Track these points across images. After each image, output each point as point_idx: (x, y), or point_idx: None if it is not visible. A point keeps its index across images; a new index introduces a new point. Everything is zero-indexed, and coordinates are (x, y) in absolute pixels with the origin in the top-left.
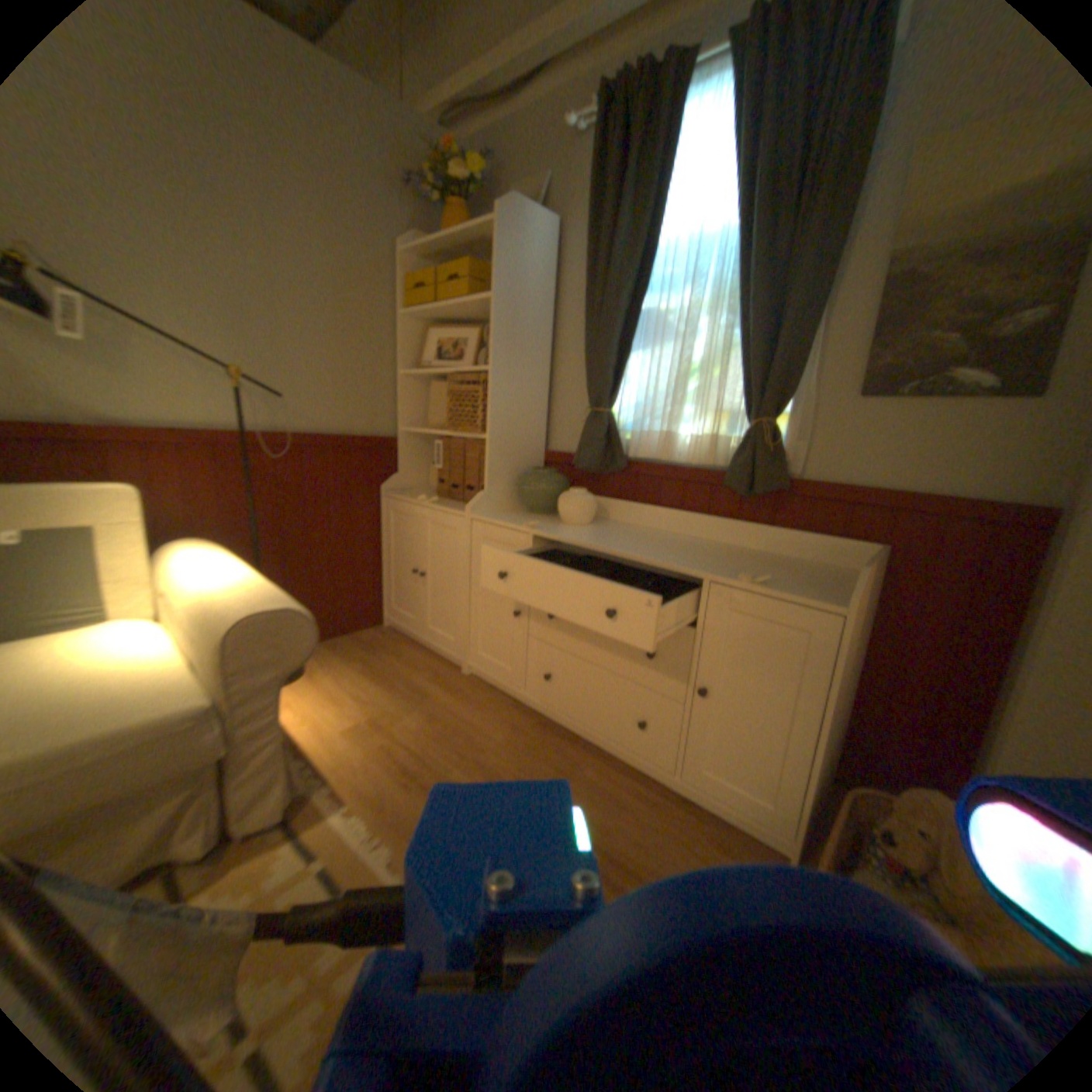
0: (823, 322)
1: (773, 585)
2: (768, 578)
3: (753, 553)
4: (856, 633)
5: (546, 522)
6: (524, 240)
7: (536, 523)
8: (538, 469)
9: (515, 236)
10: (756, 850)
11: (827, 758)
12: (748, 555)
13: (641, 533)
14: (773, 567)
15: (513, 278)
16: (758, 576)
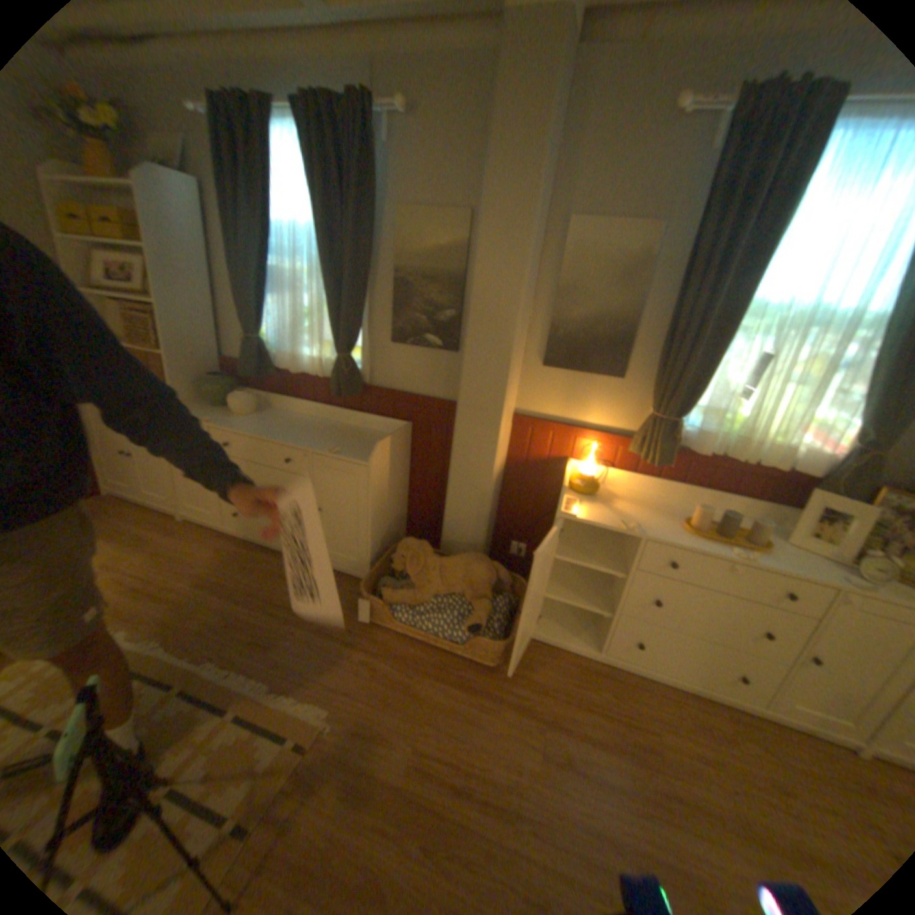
0: (368, 300)
1: (341, 453)
2: (338, 450)
3: (351, 429)
4: (377, 474)
5: (220, 415)
6: (166, 203)
7: (210, 419)
8: (212, 374)
9: (156, 201)
10: (352, 582)
11: (375, 533)
12: (346, 431)
13: (287, 419)
14: (353, 440)
15: (161, 234)
16: (338, 448)
